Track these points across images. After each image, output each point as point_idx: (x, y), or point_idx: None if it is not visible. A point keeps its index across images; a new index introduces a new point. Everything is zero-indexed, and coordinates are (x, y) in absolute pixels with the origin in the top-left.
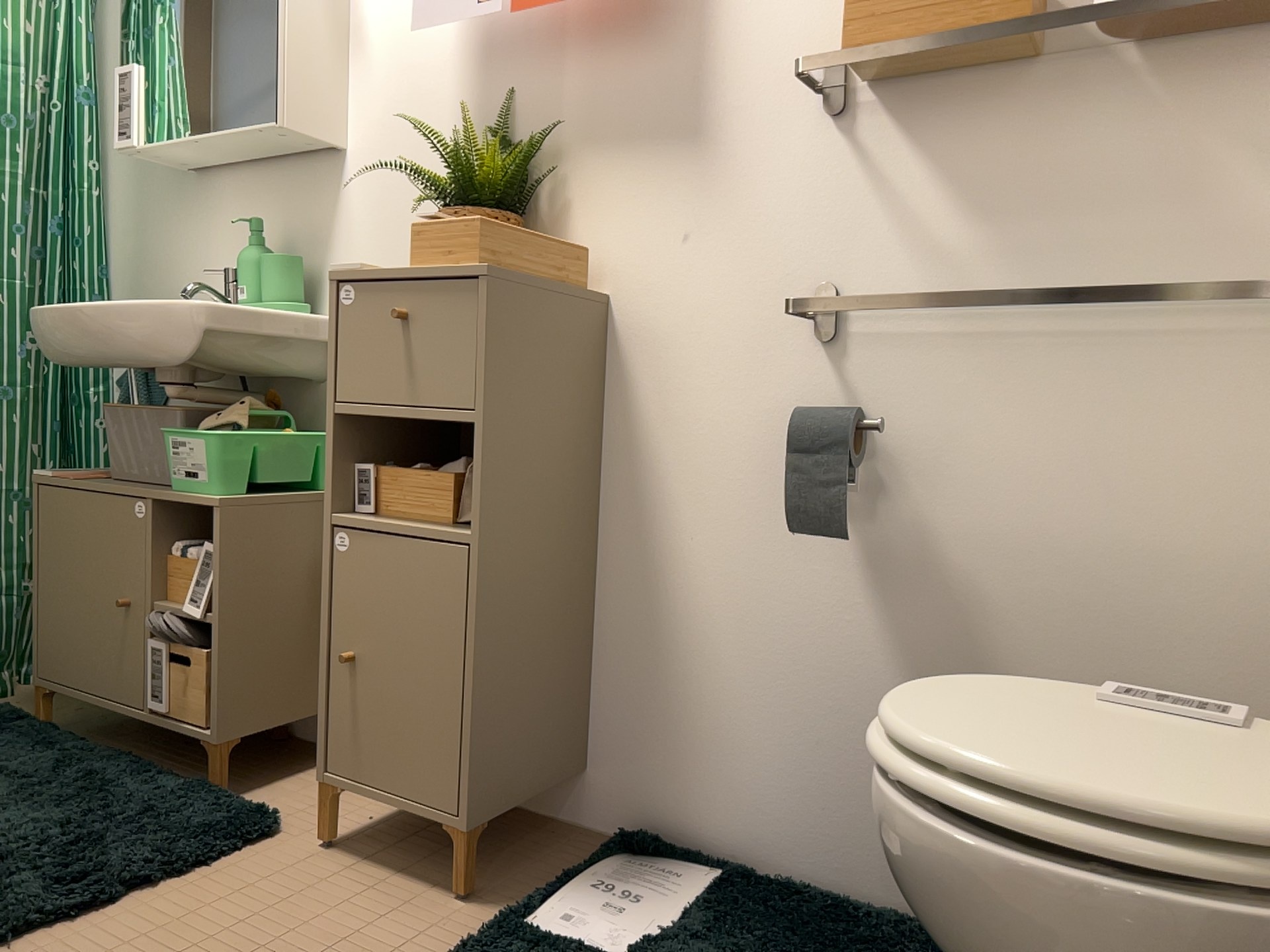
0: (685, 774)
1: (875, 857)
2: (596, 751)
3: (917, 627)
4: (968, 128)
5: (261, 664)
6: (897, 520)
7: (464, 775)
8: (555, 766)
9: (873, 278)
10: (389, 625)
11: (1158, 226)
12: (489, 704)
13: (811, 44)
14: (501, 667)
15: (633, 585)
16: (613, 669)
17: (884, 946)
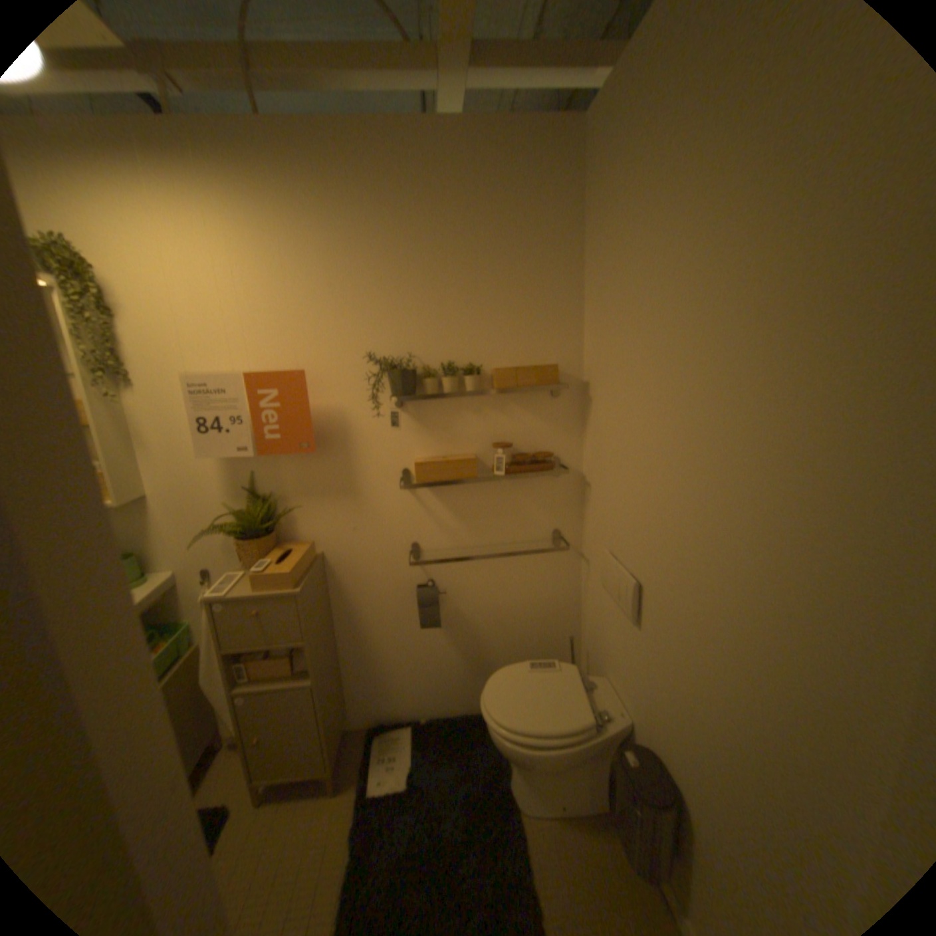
0: (387, 703)
1: (456, 704)
2: (350, 708)
3: (459, 640)
4: (456, 495)
5: (184, 751)
6: (449, 612)
7: (326, 762)
8: (342, 726)
9: (431, 541)
10: (275, 726)
11: (513, 523)
12: (328, 734)
13: (396, 464)
14: (328, 718)
15: (355, 651)
16: (352, 680)
17: (470, 736)
